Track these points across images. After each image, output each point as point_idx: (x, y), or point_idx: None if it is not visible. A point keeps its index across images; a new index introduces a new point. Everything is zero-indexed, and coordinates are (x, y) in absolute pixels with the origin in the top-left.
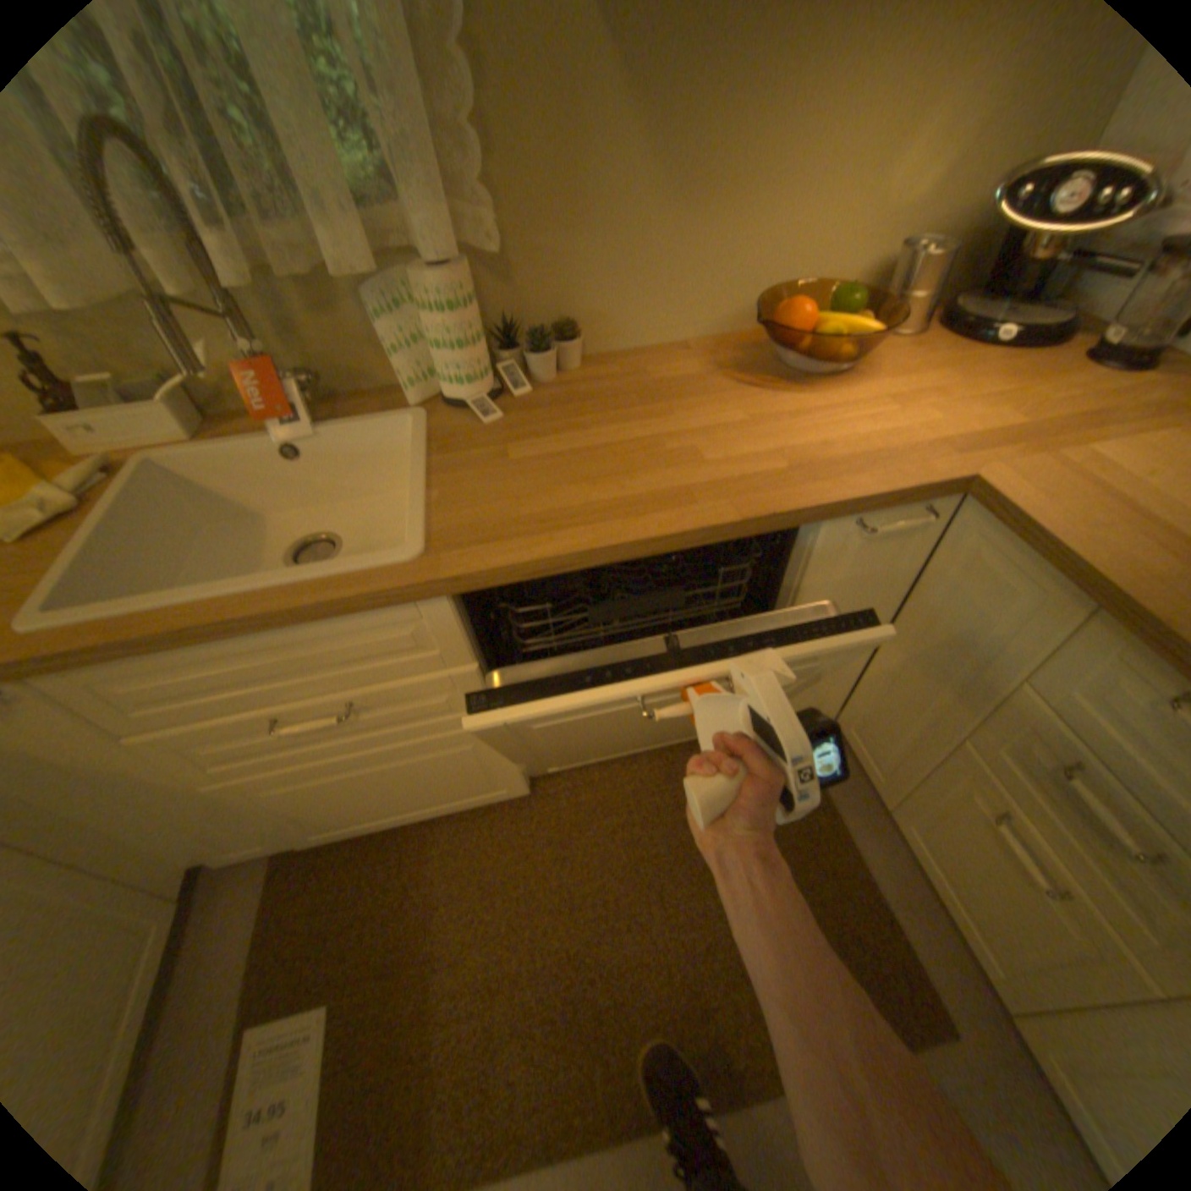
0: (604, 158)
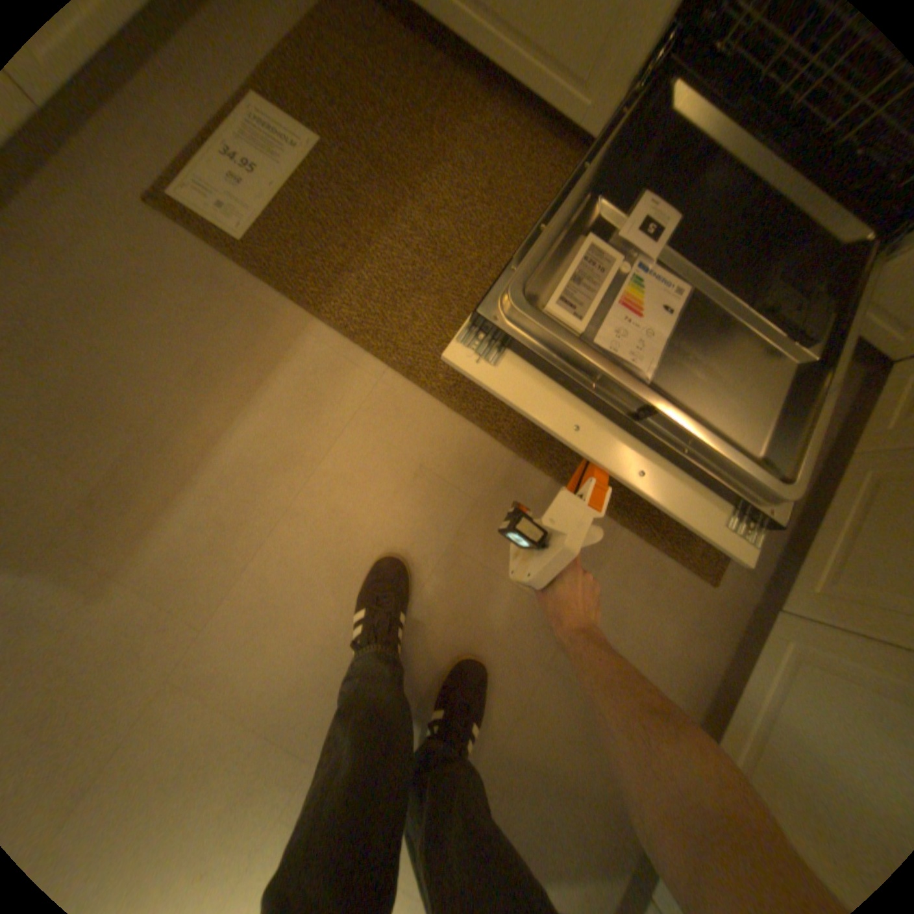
0: None
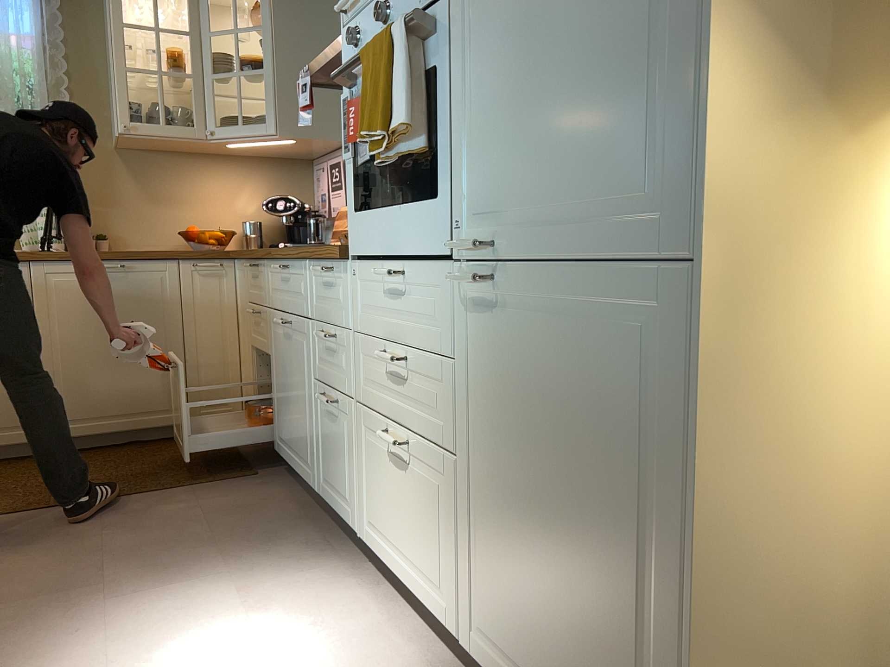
0: (119, 187)
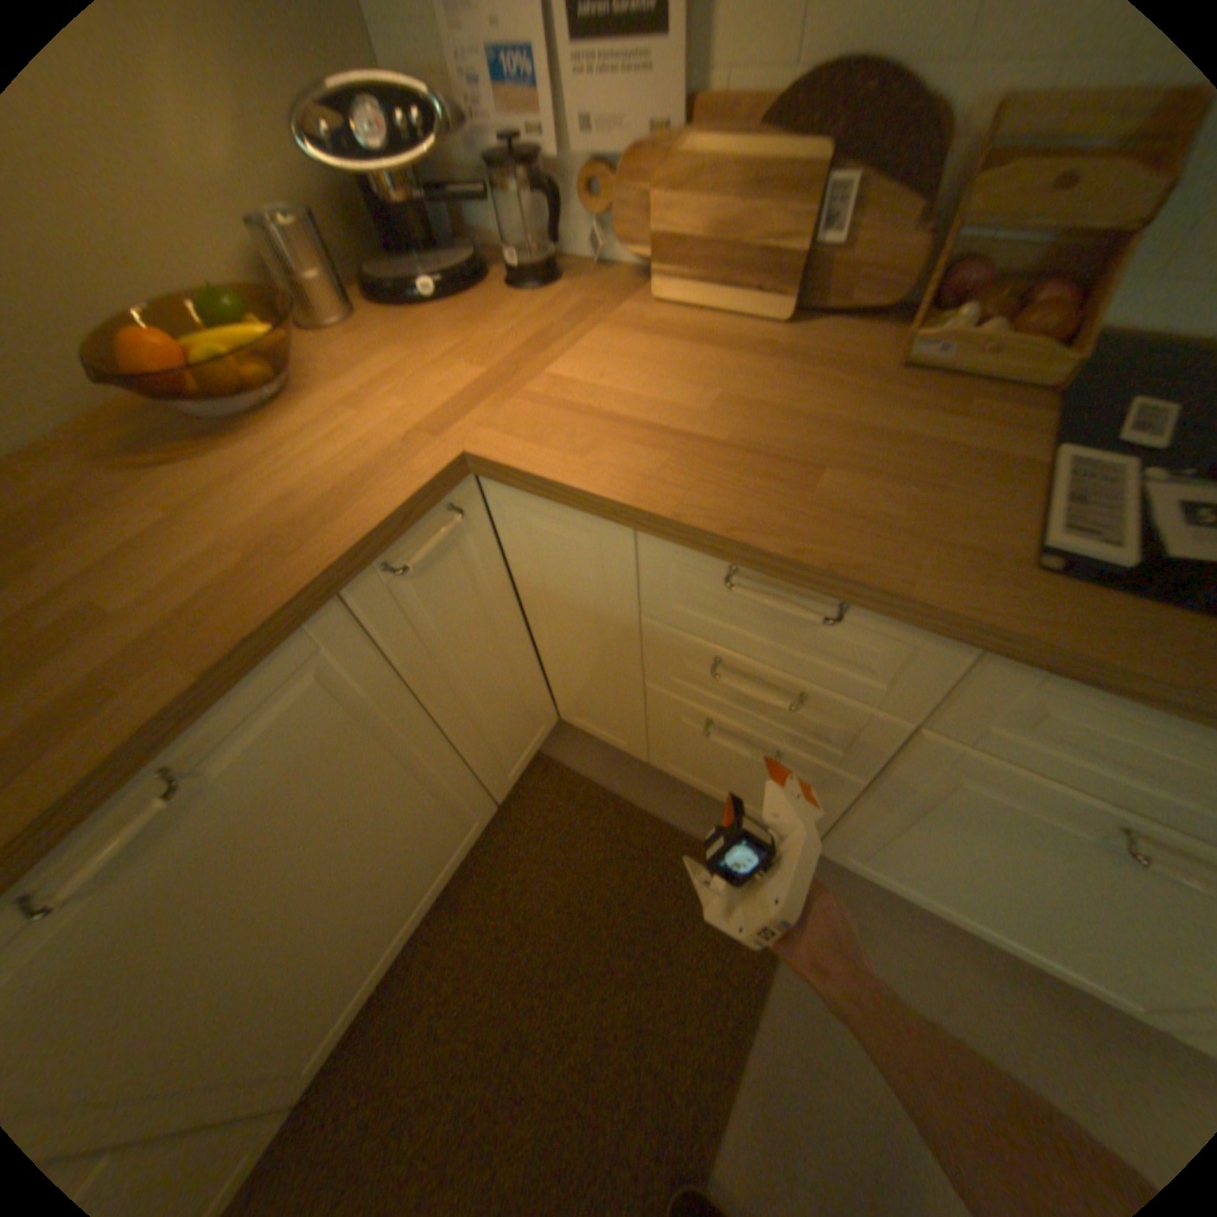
0: None
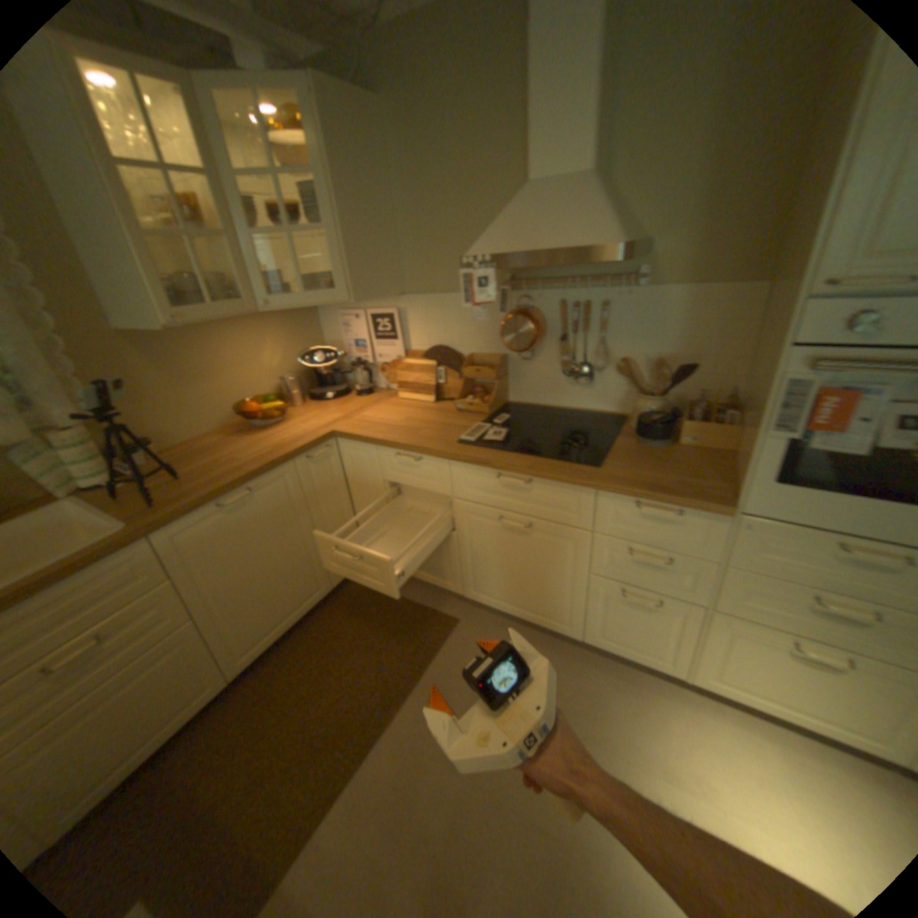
0: (140, 378)
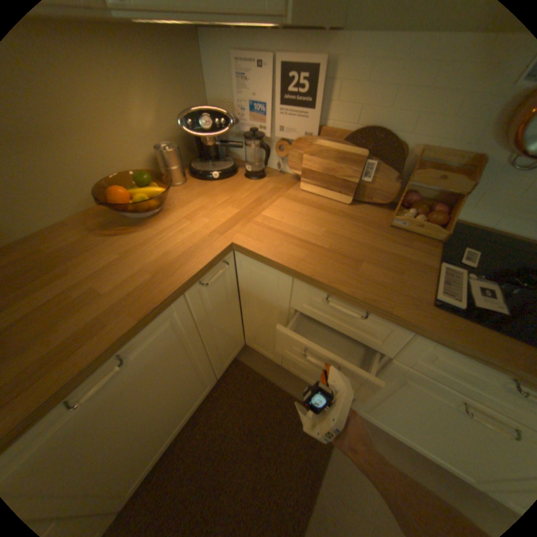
0: None
